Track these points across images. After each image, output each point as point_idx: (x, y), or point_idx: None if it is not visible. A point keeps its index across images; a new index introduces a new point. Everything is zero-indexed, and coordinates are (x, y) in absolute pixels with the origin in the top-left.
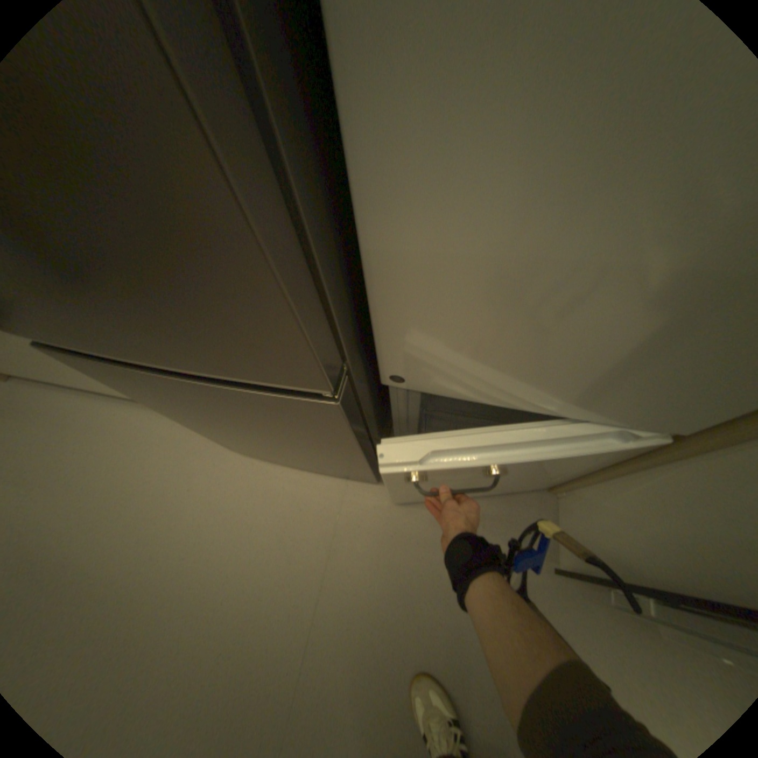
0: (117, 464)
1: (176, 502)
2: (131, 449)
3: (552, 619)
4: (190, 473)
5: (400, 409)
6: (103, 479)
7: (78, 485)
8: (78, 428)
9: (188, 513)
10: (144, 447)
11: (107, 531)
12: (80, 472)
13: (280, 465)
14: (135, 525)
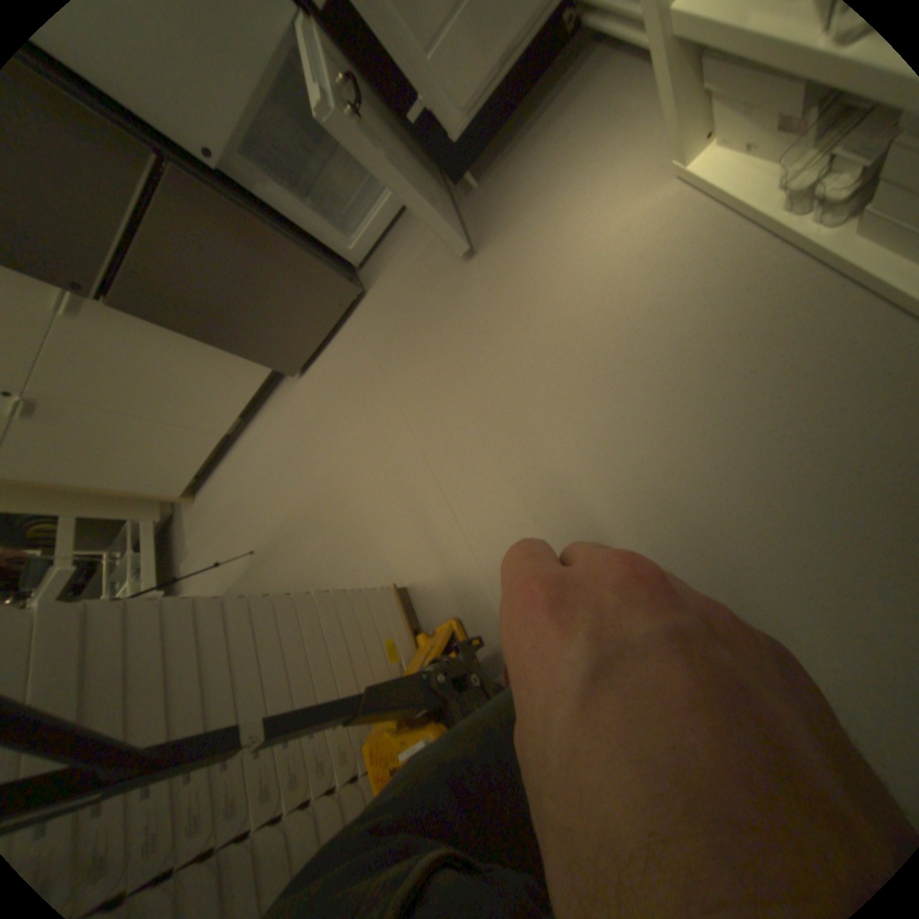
0: (262, 454)
1: (295, 428)
2: (262, 442)
3: (486, 208)
4: (291, 412)
5: (254, 186)
6: (262, 466)
7: (255, 482)
8: (237, 469)
9: (303, 423)
10: (266, 434)
11: (280, 475)
12: (252, 478)
13: (322, 353)
14: (288, 458)
